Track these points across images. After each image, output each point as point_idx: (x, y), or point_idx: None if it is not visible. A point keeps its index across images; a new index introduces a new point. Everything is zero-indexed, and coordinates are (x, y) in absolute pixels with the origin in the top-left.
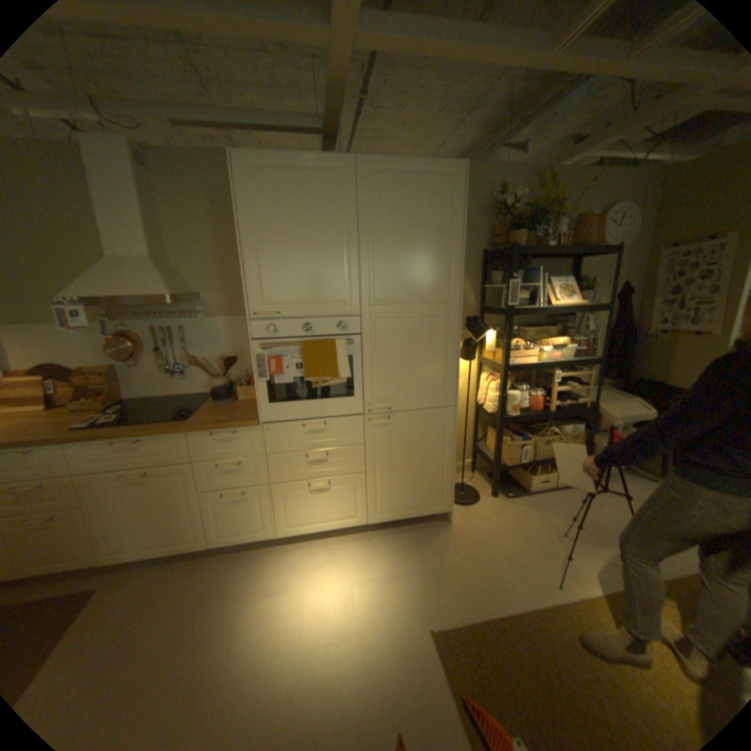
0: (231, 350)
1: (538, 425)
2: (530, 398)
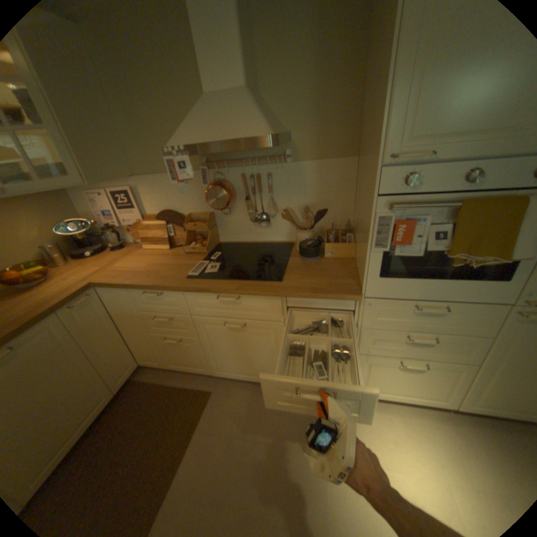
0: (317, 199)
1: None
2: None
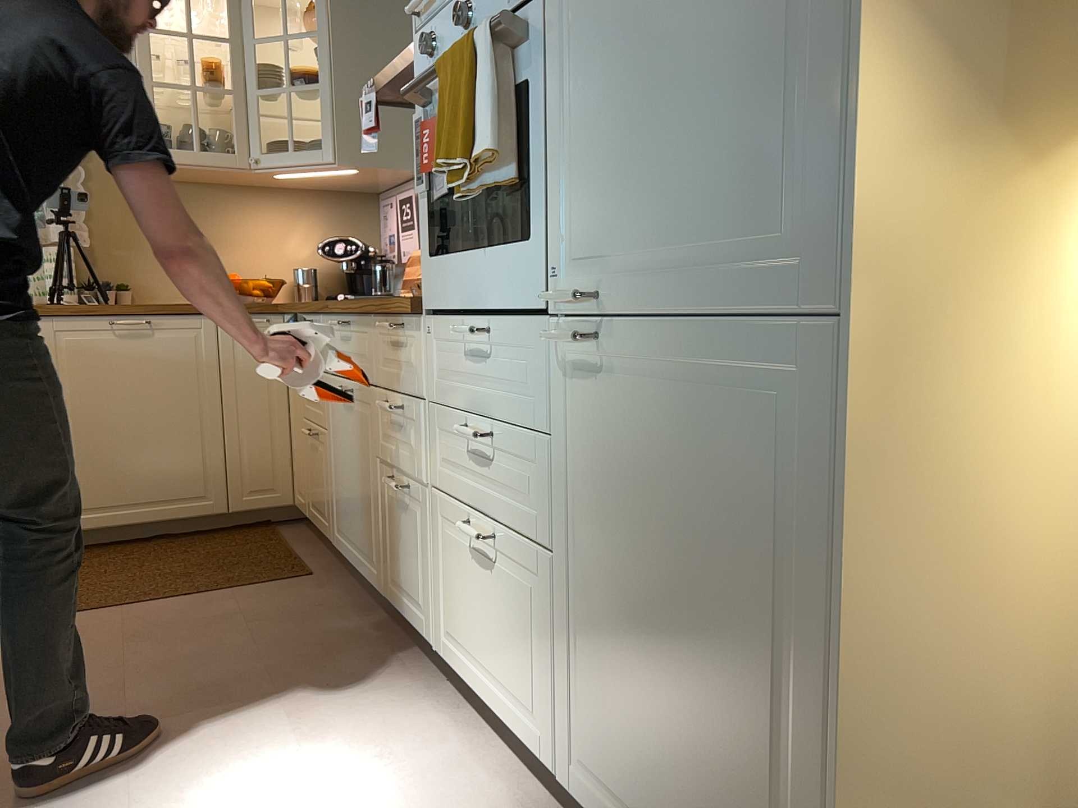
0: None
1: None
2: None
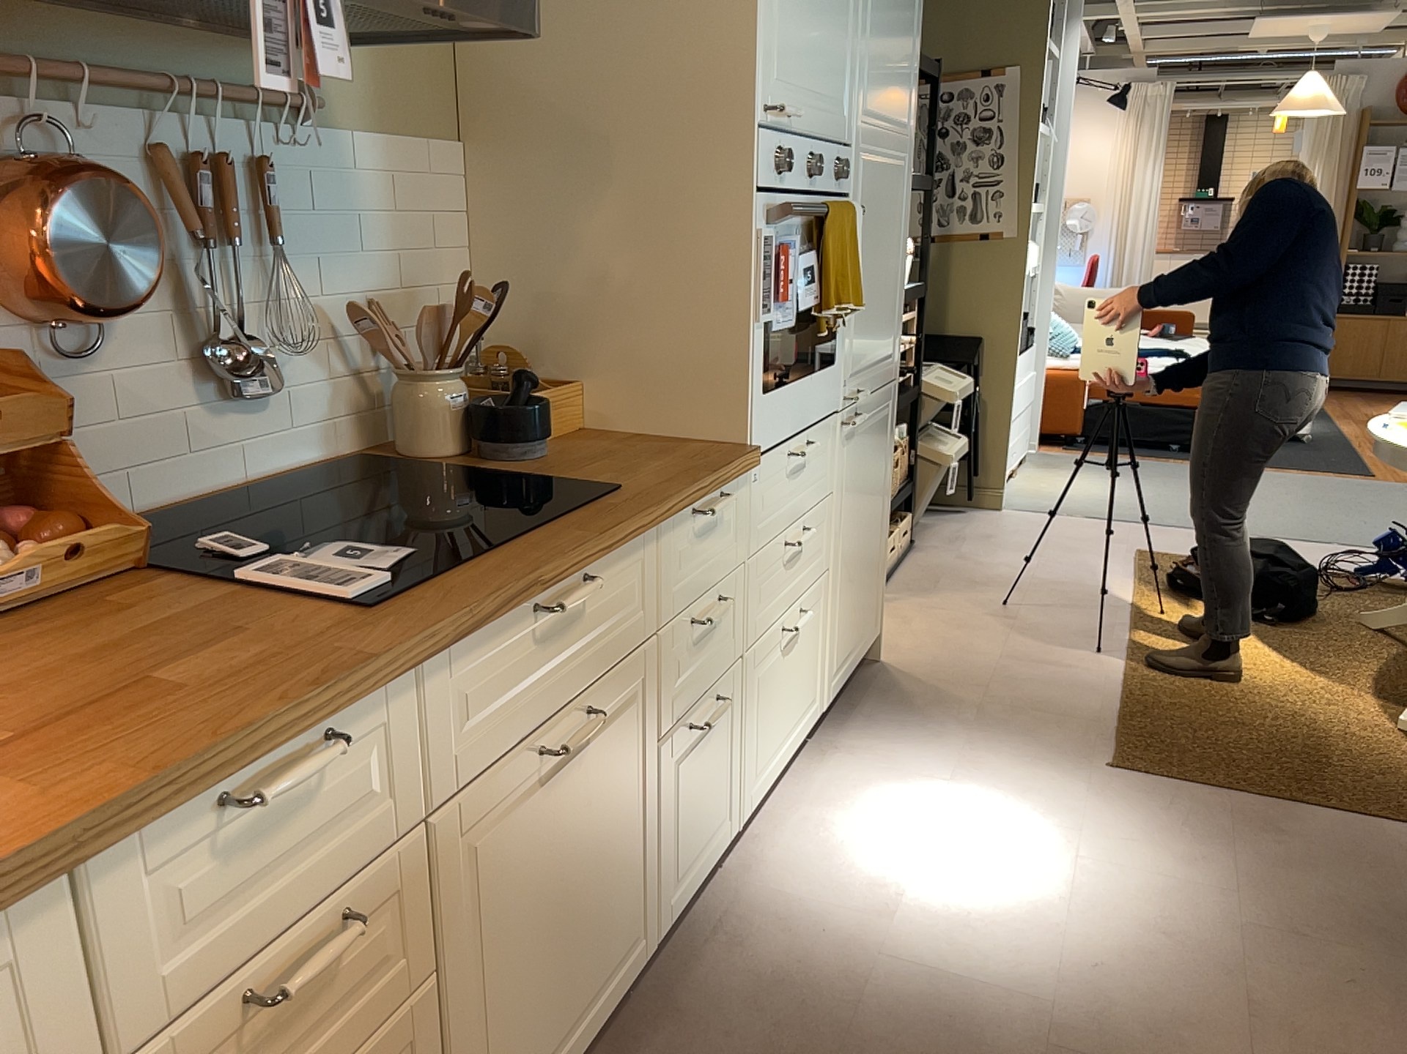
0: (396, 274)
1: None
2: None
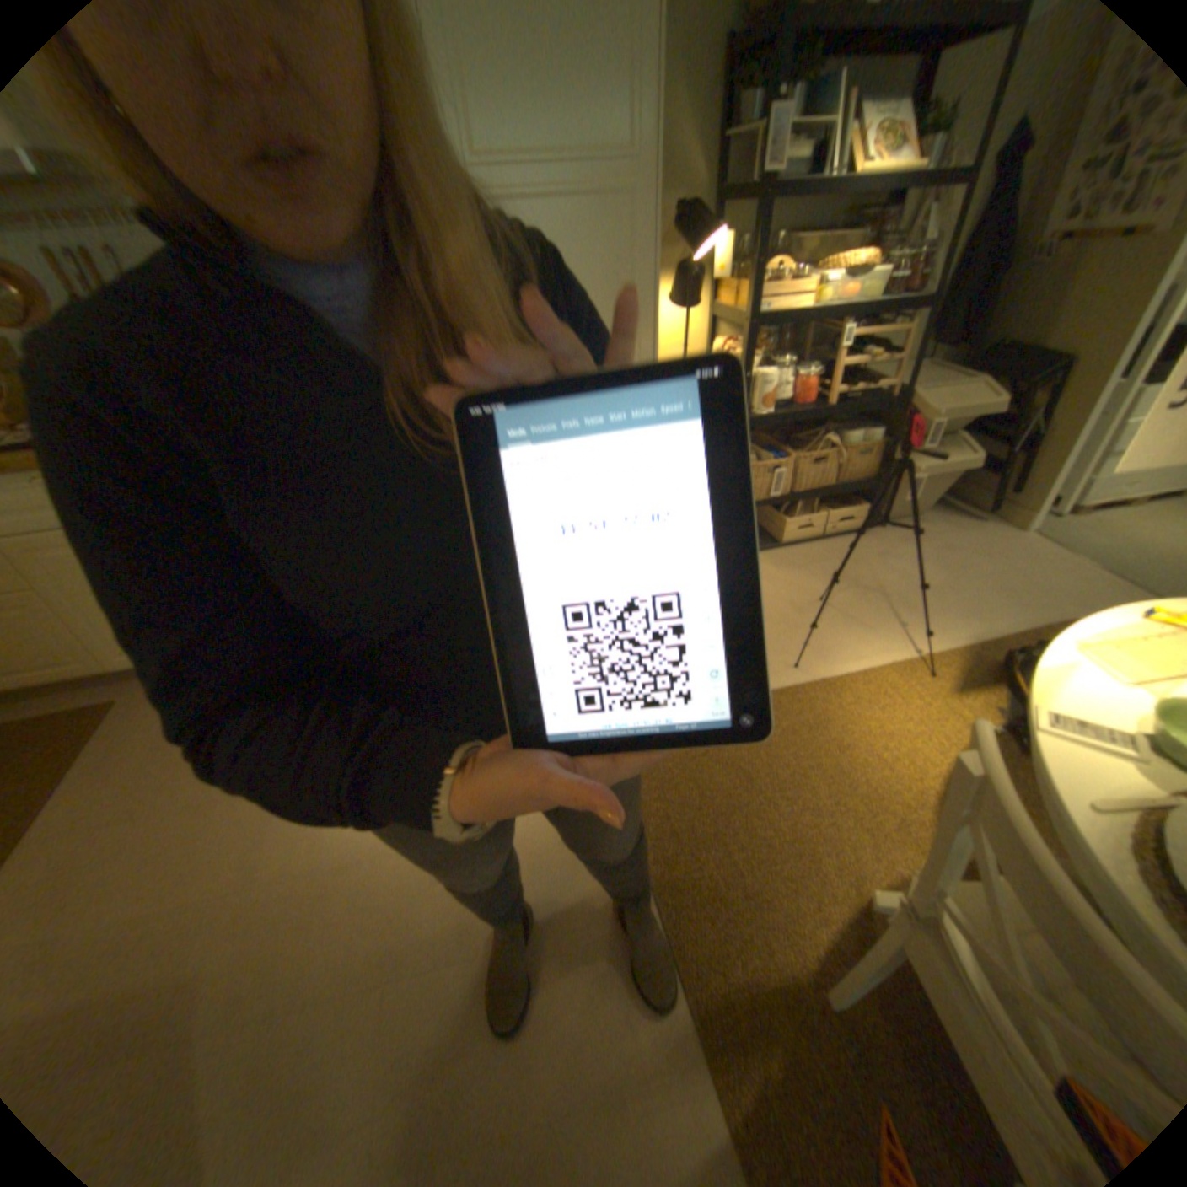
0: None
1: (807, 434)
2: (795, 382)
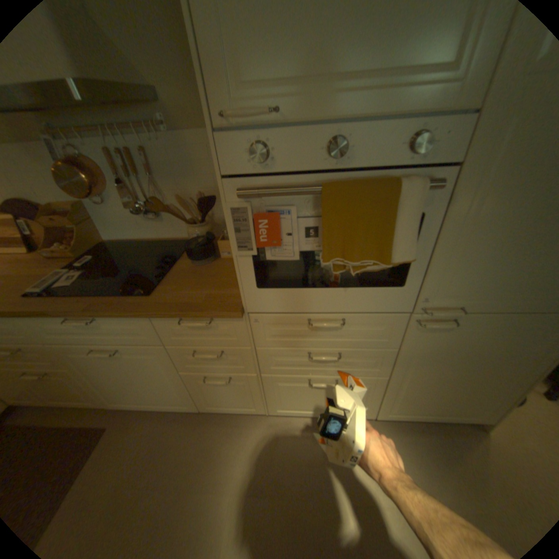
0: (211, 183)
1: None
2: None
